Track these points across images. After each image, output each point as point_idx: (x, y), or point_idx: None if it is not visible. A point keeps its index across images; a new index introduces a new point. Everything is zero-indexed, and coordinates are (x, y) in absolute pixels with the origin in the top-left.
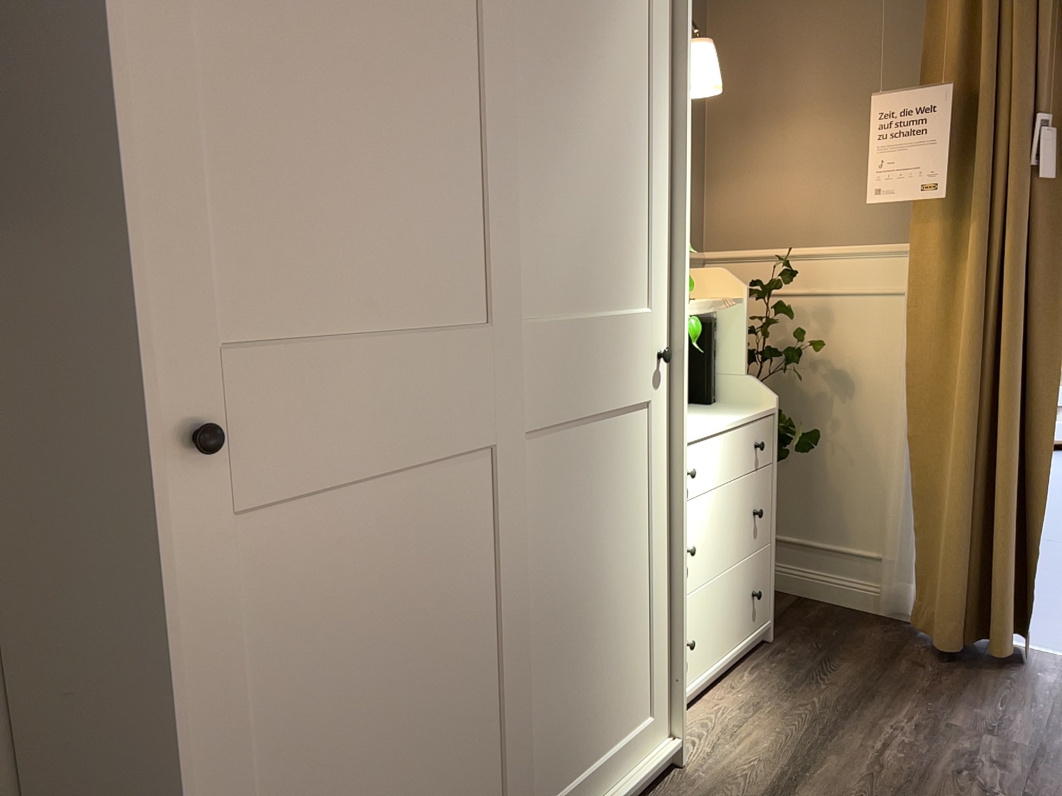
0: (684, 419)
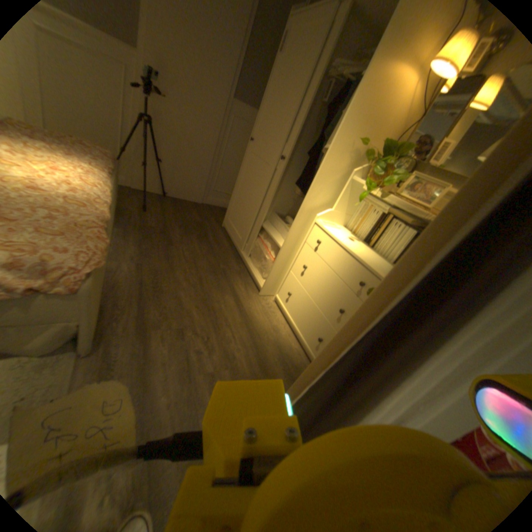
0: (306, 200)
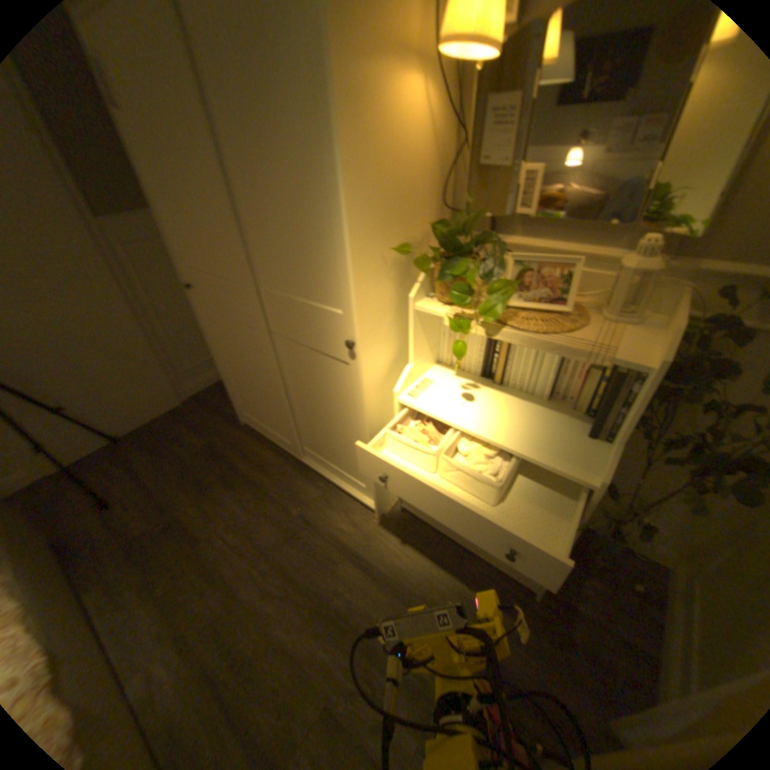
0: (363, 386)
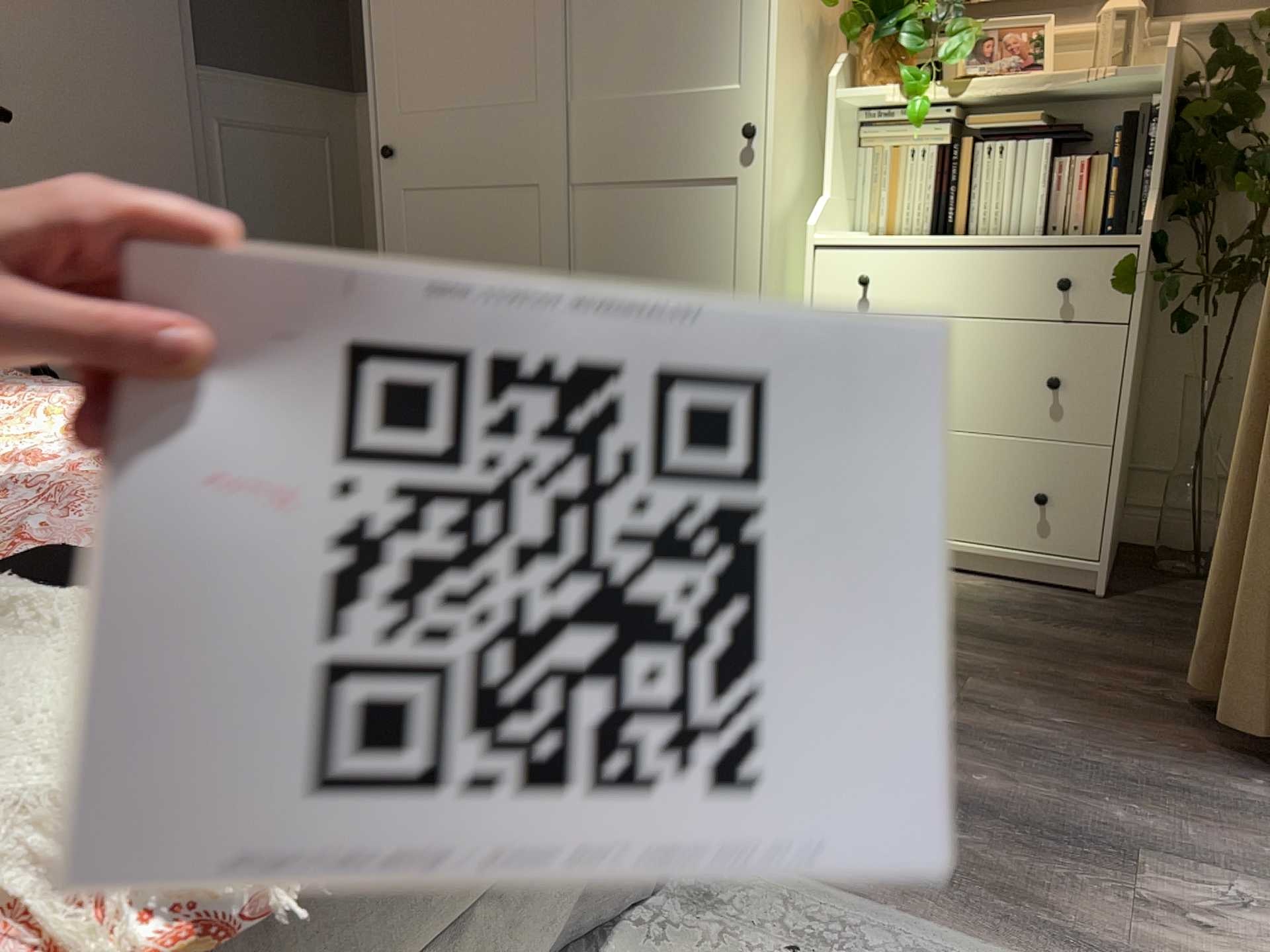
0: (769, 200)
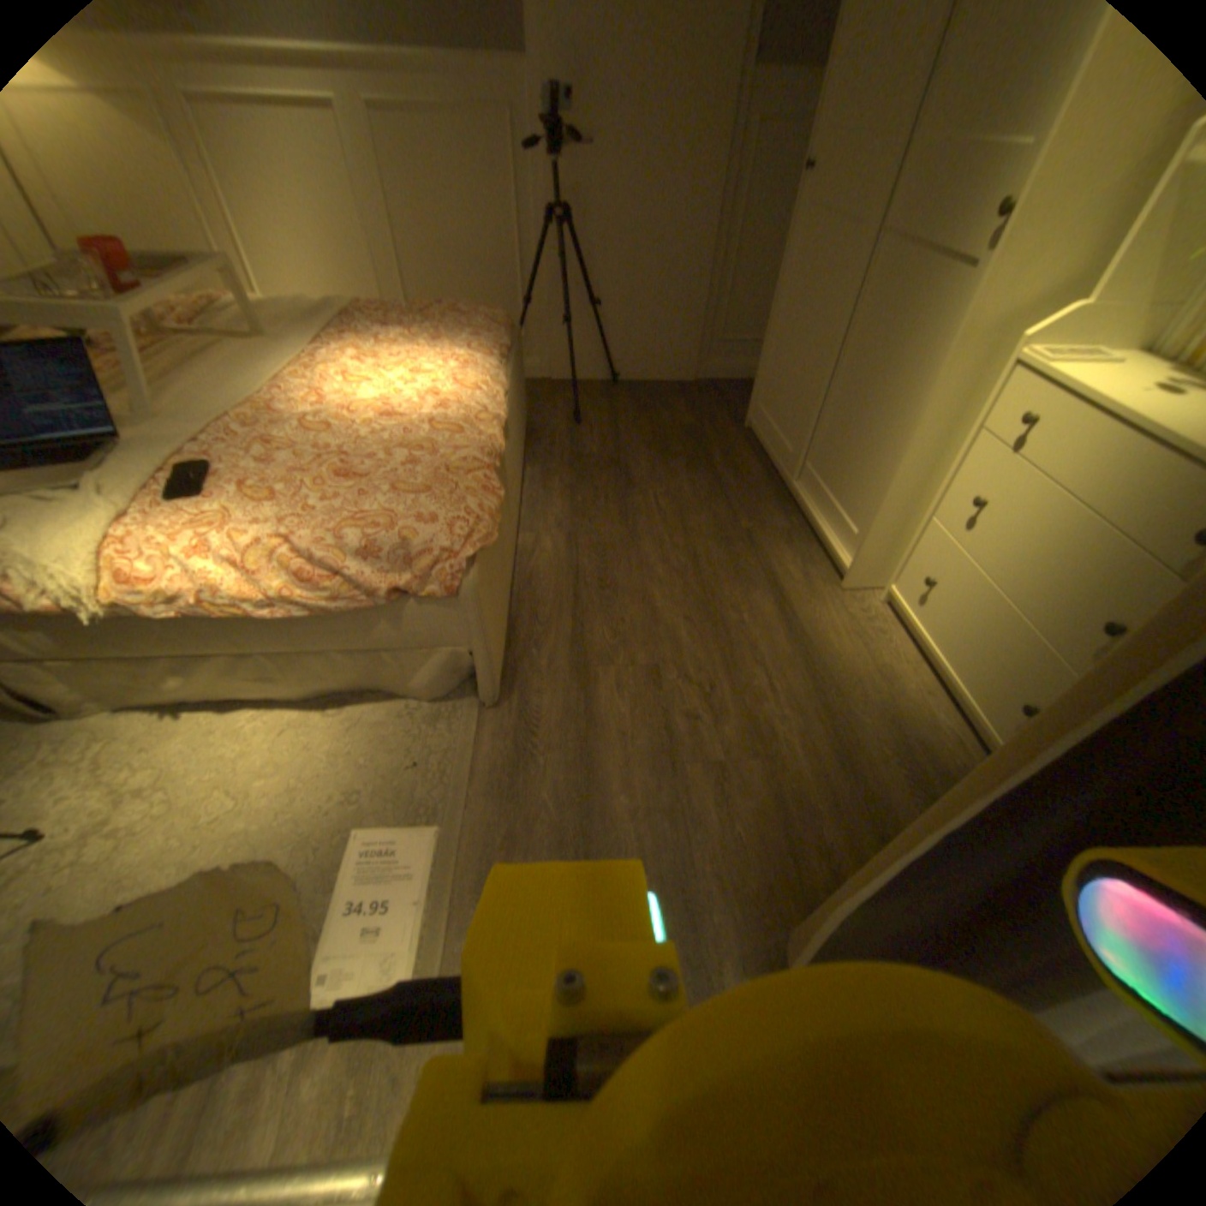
0: (982, 296)
